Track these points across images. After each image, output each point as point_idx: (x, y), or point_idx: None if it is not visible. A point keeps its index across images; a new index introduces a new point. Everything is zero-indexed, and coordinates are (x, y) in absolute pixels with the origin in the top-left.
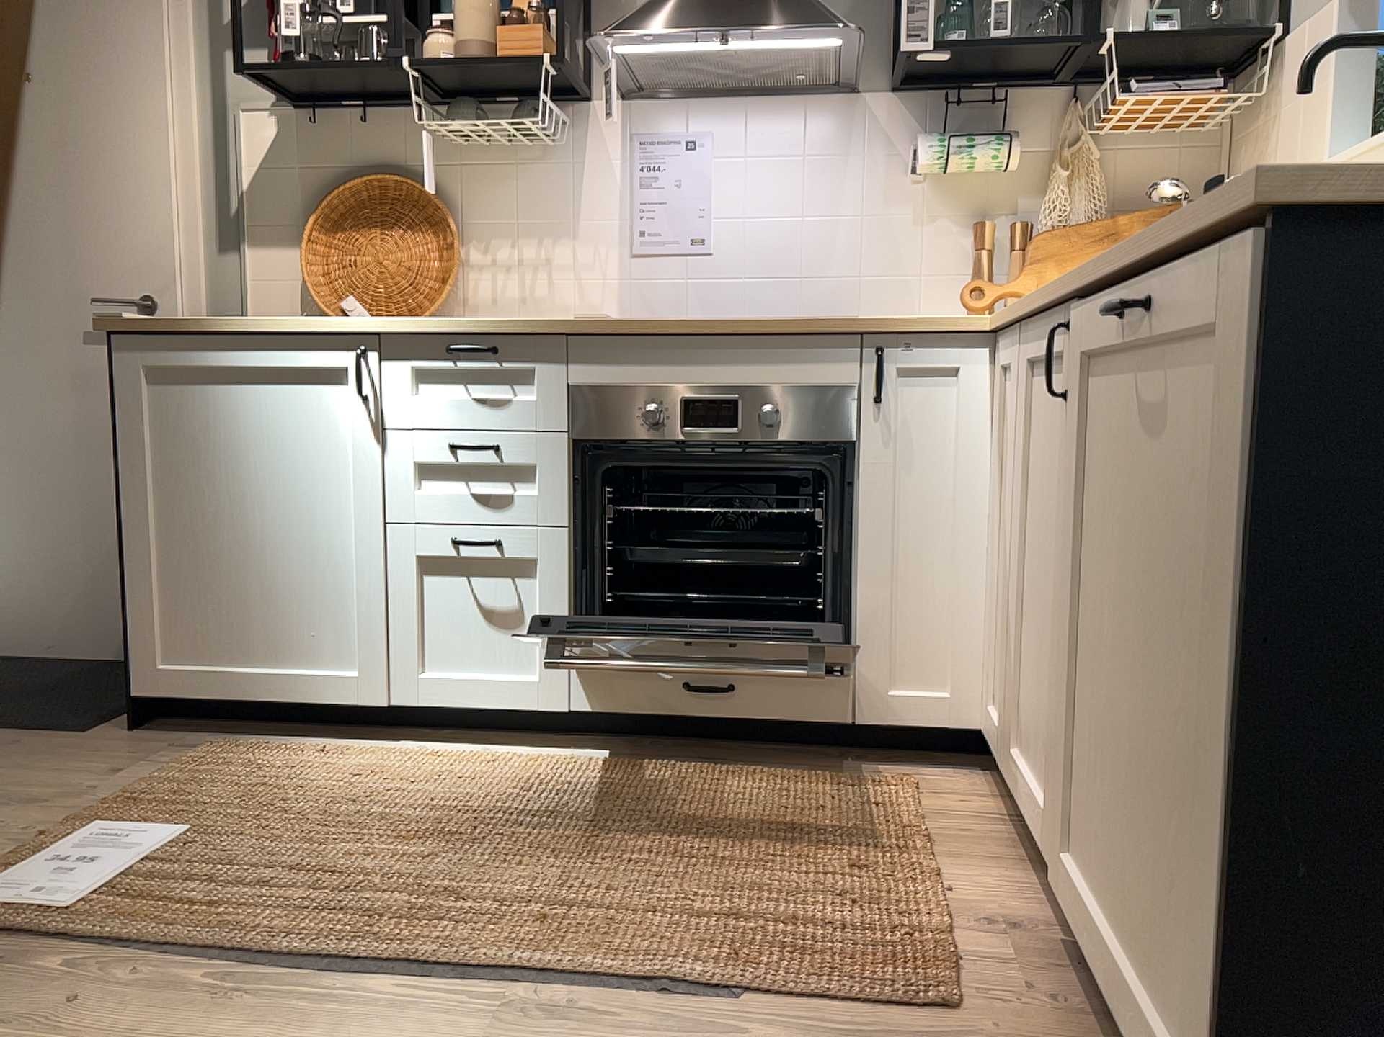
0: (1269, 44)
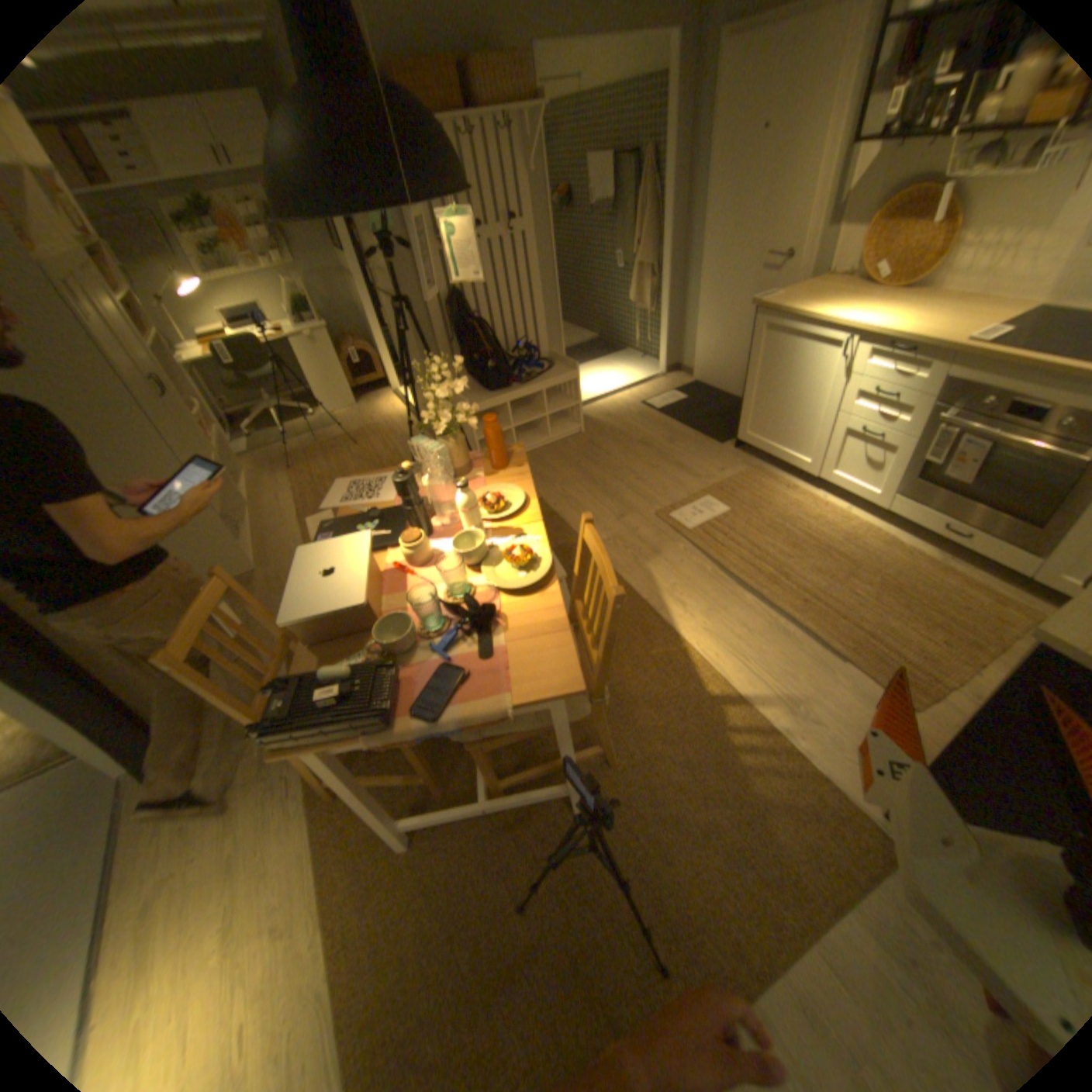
0: None
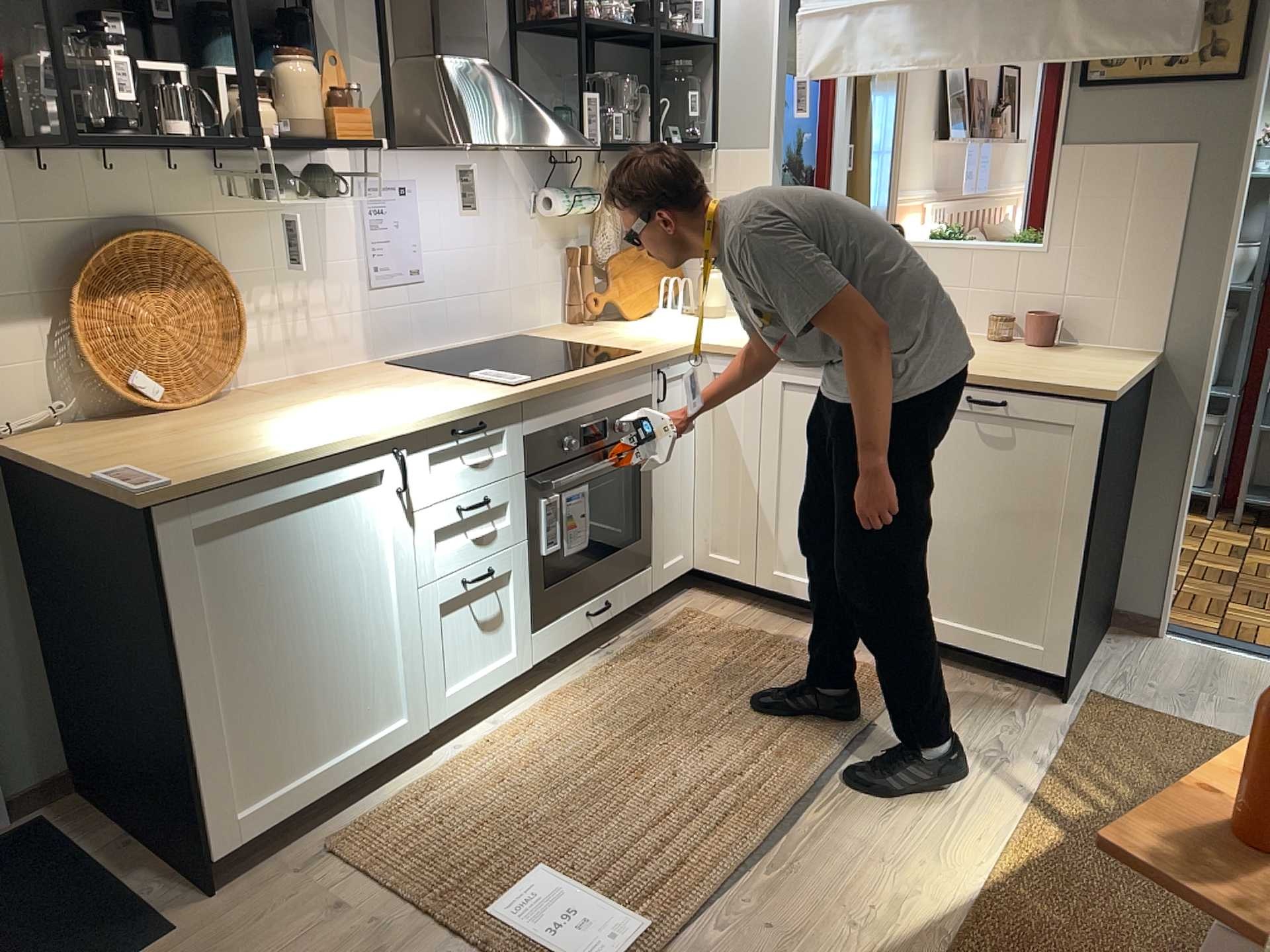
0: (707, 148)
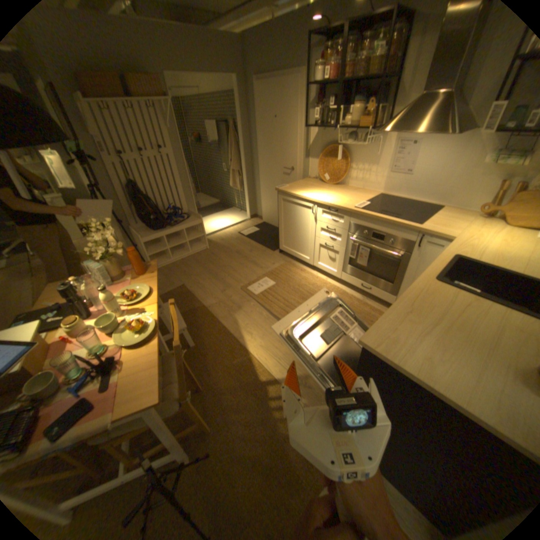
0: None
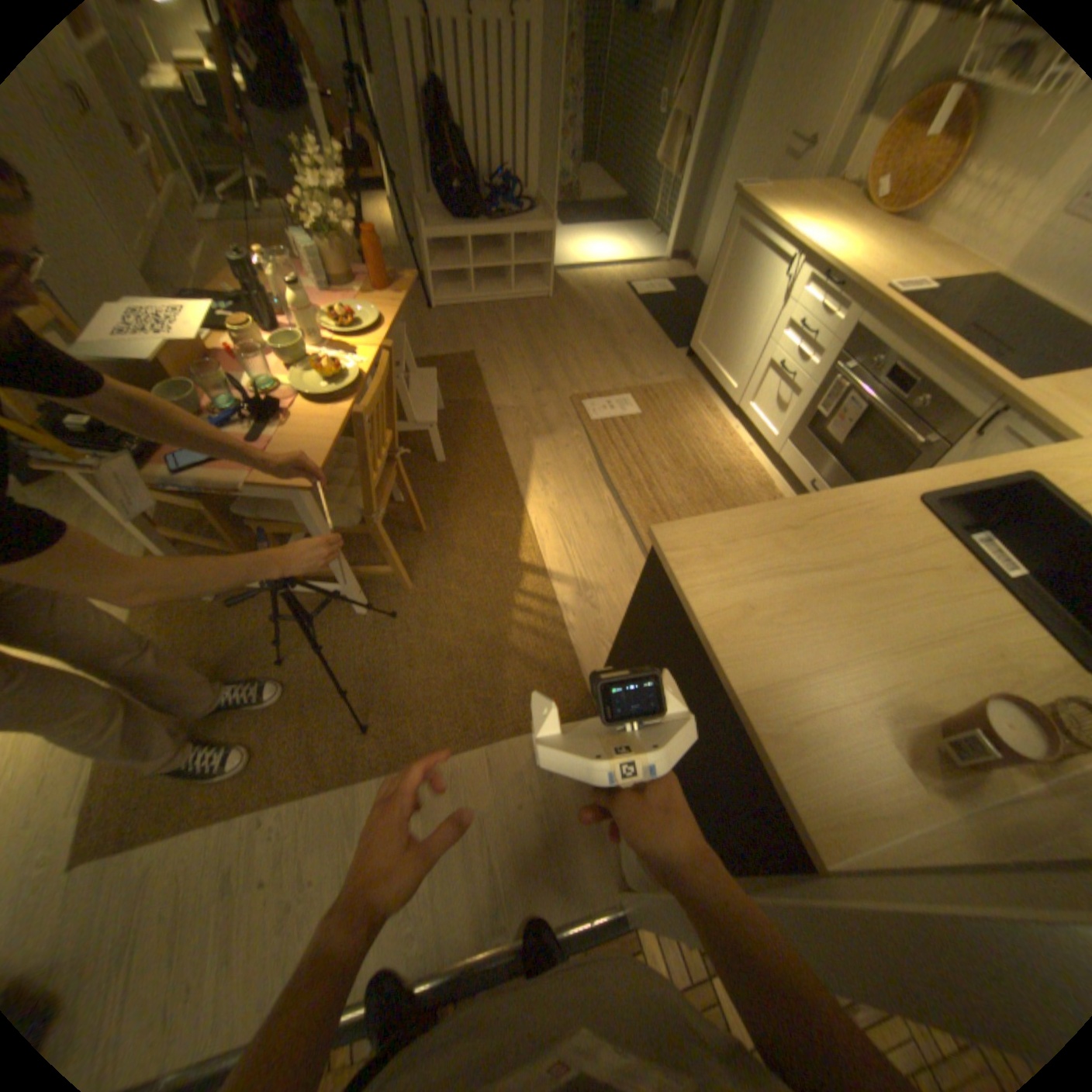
0: None
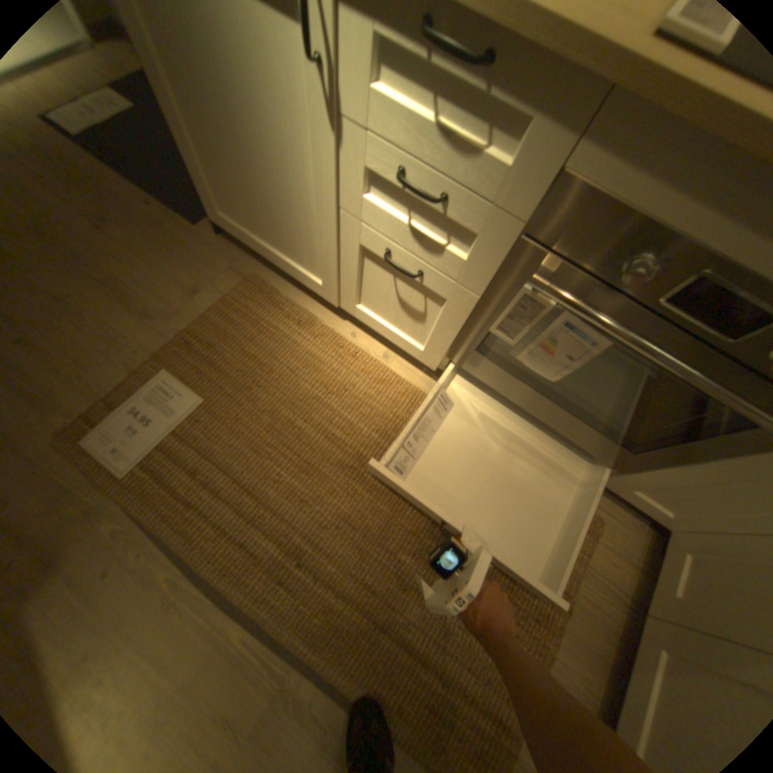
0: None
